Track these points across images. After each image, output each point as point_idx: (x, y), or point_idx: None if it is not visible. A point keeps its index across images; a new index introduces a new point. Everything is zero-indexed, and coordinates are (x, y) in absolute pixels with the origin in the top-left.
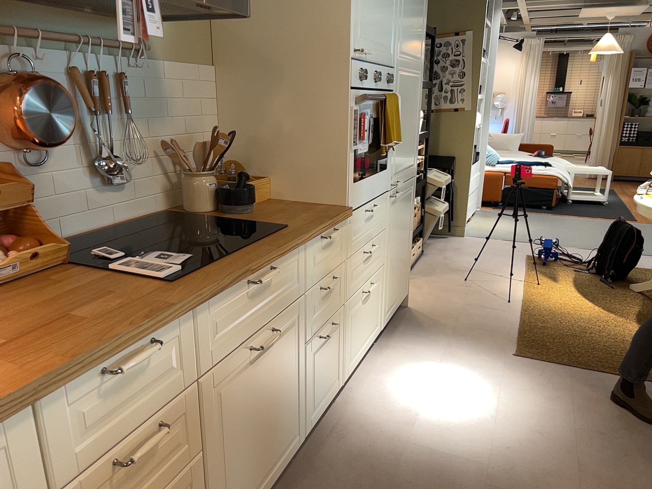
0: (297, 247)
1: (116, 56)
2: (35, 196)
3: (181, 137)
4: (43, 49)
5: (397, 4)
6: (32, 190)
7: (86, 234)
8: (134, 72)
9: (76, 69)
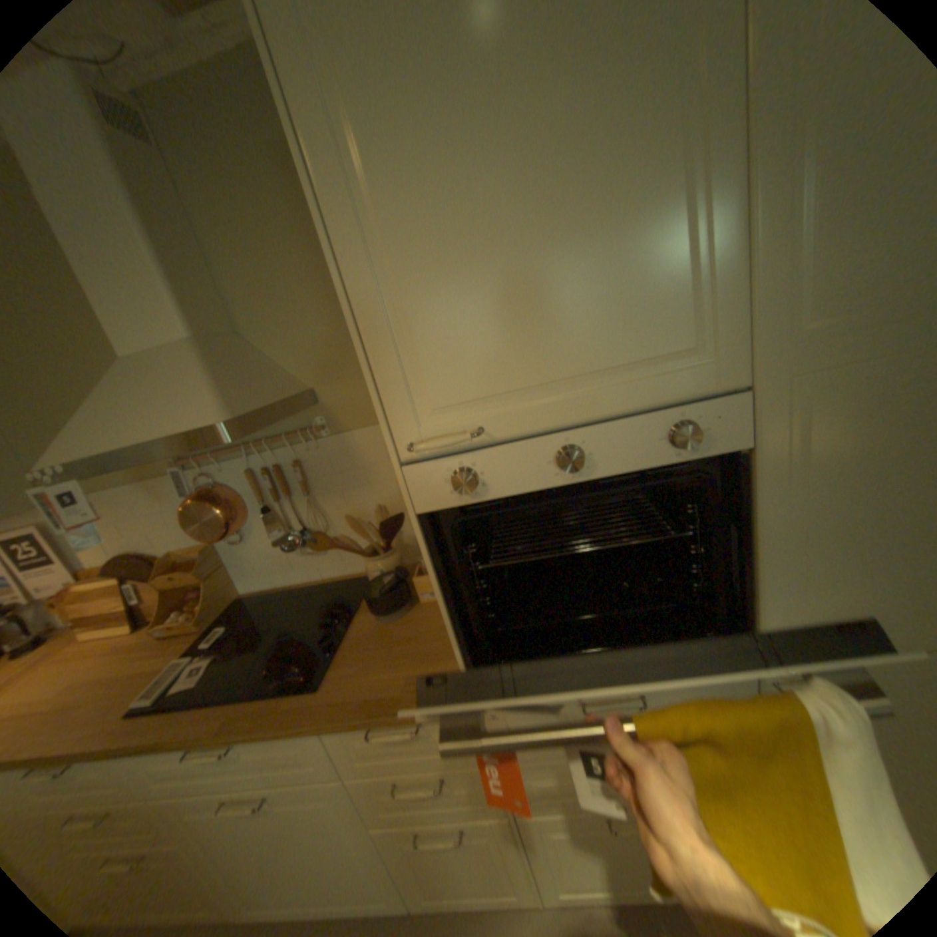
0: (273, 739)
1: (290, 445)
2: (246, 561)
3: (391, 501)
4: (225, 460)
5: (722, 191)
6: (196, 575)
7: (295, 587)
8: (312, 453)
9: (253, 468)
